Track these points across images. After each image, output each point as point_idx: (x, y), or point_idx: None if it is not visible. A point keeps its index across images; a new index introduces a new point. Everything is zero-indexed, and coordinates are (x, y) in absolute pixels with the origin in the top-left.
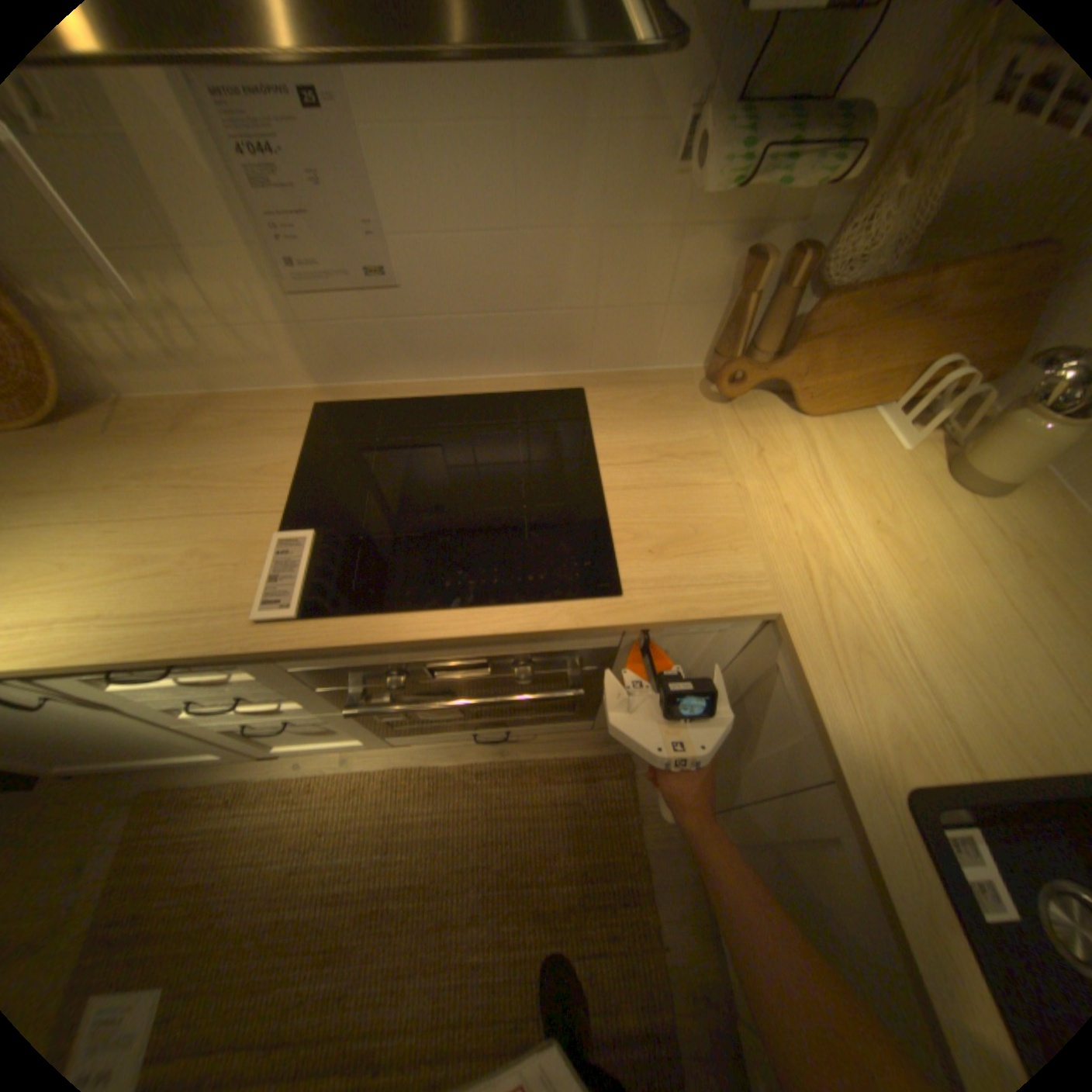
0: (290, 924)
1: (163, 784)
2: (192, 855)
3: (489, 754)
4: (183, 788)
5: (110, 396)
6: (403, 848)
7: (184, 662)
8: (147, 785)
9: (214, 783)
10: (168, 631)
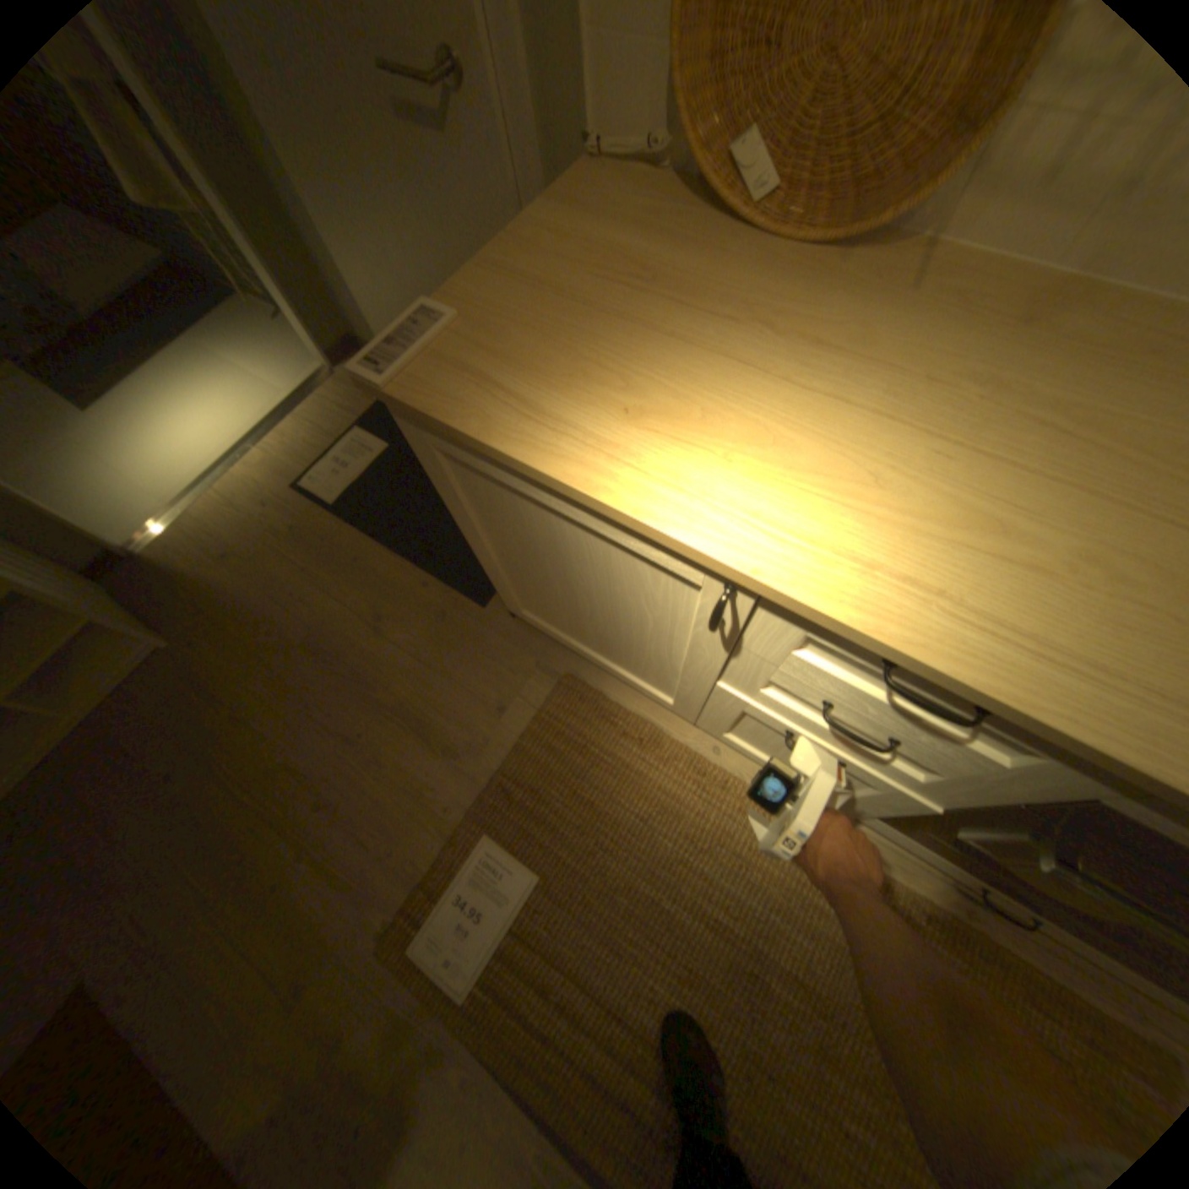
0: (667, 915)
1: (590, 679)
2: (597, 771)
3: (955, 903)
4: (607, 696)
5: (936, 230)
6: (811, 932)
7: (1082, 747)
8: (575, 669)
9: (635, 711)
10: (1076, 682)
